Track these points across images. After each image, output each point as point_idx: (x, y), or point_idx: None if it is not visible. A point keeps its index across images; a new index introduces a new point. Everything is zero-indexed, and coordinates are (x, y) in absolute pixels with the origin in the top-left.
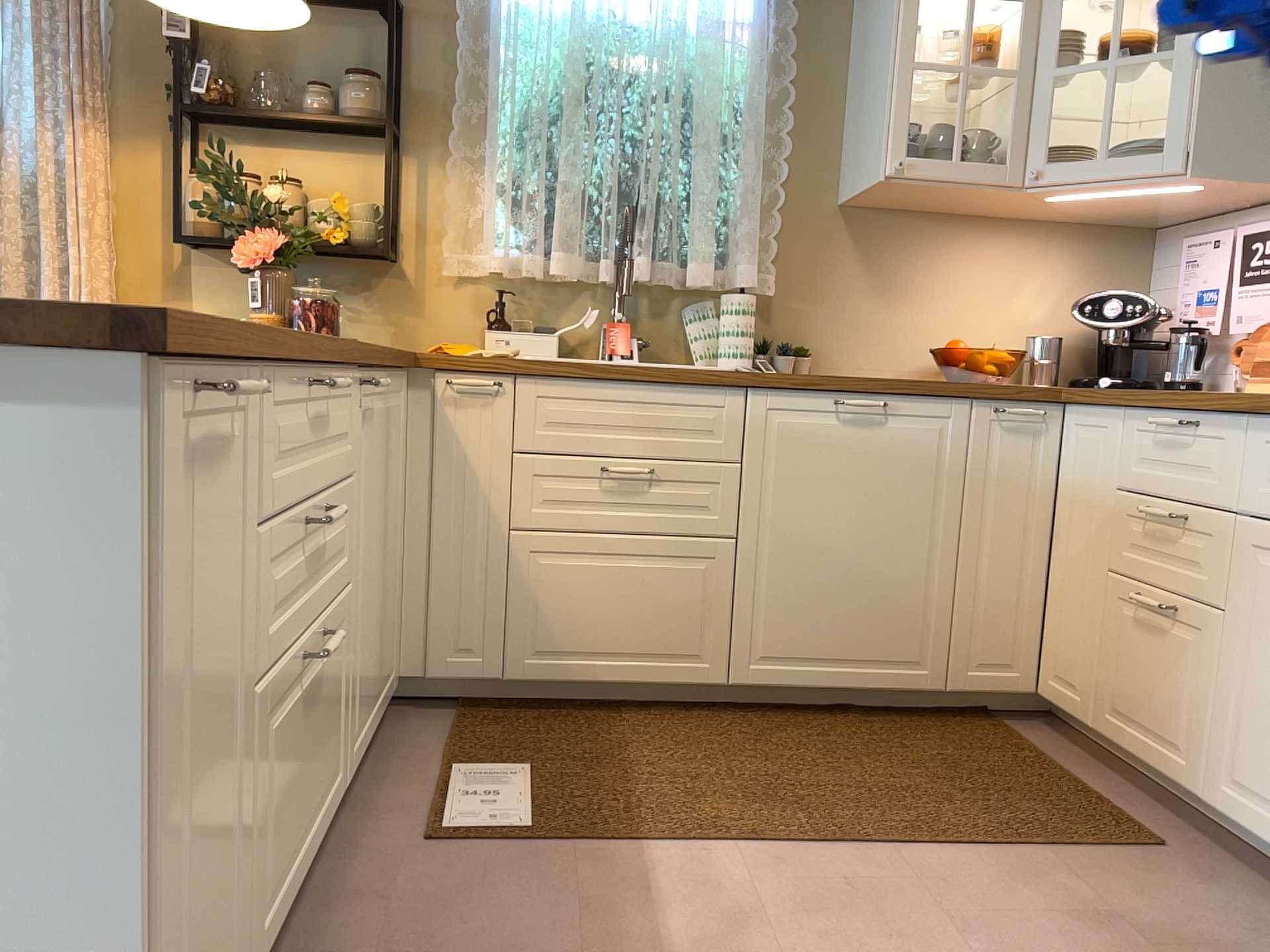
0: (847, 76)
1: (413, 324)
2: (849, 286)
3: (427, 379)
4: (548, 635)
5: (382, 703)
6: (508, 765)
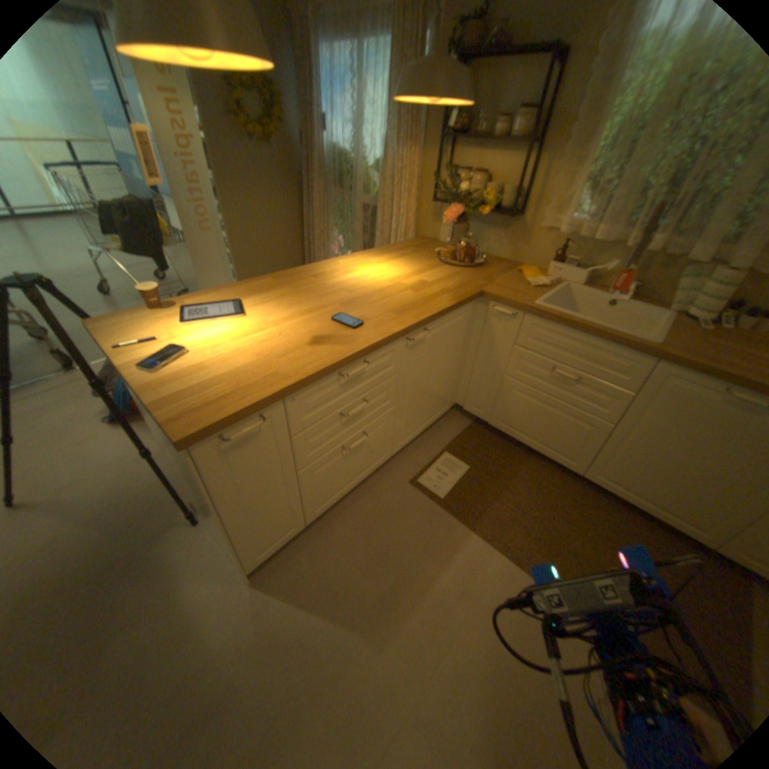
0: None
1: (521, 248)
2: None
3: (488, 302)
4: (509, 419)
5: (433, 420)
6: (464, 463)
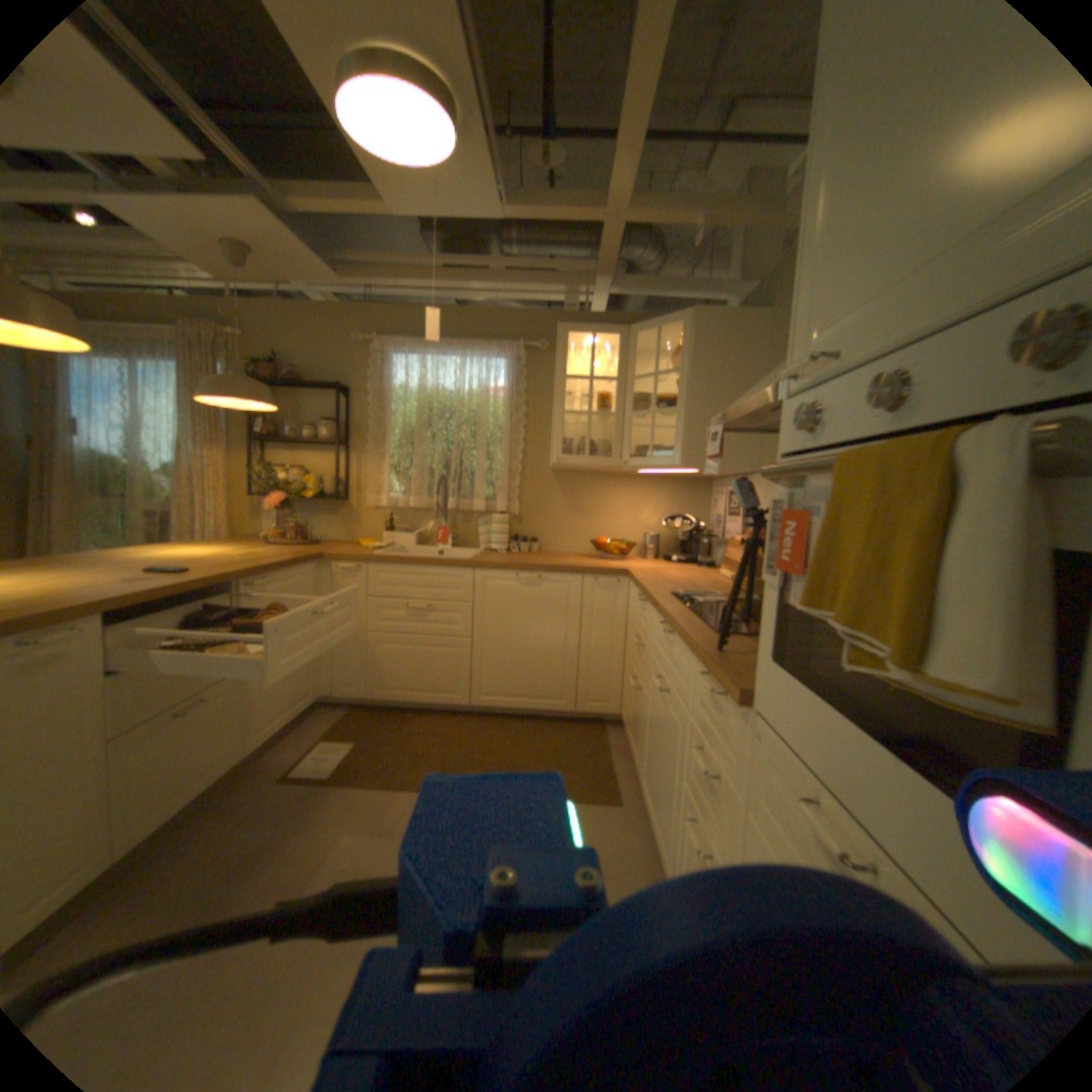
0: (553, 411)
1: (354, 528)
2: (556, 510)
3: (329, 564)
4: (384, 680)
5: (294, 713)
6: (345, 743)
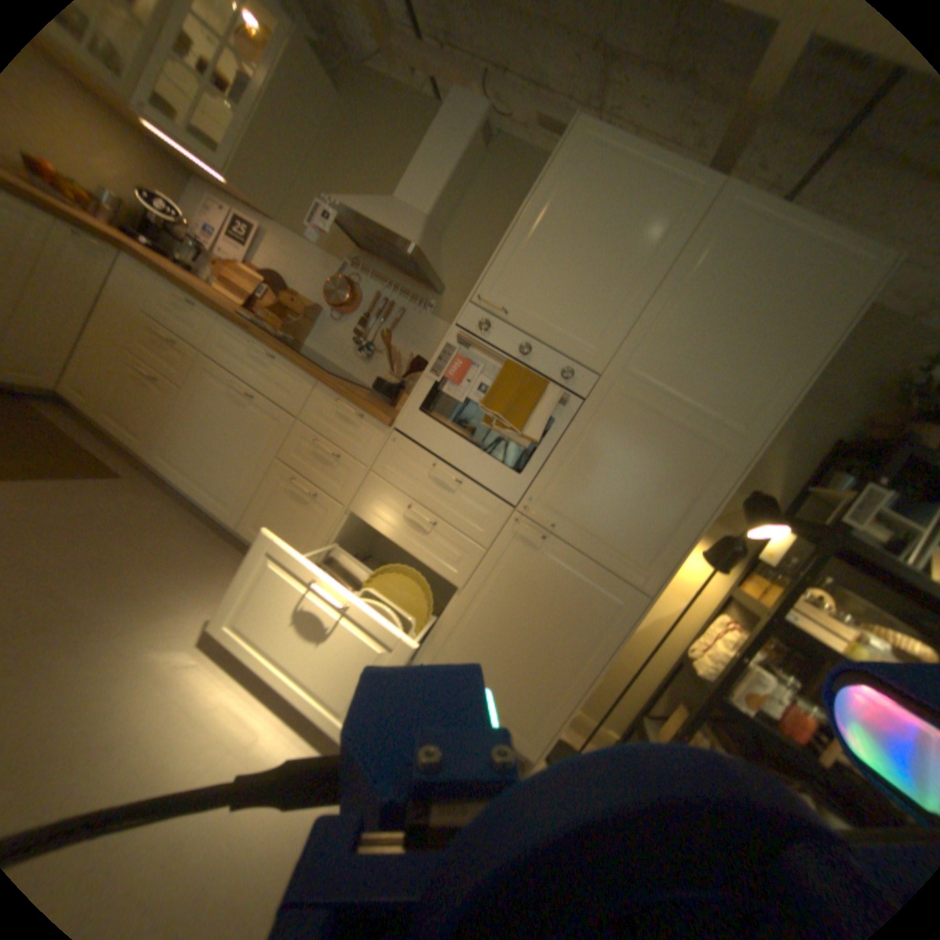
0: None
1: None
2: None
3: None
4: None
5: None
6: None
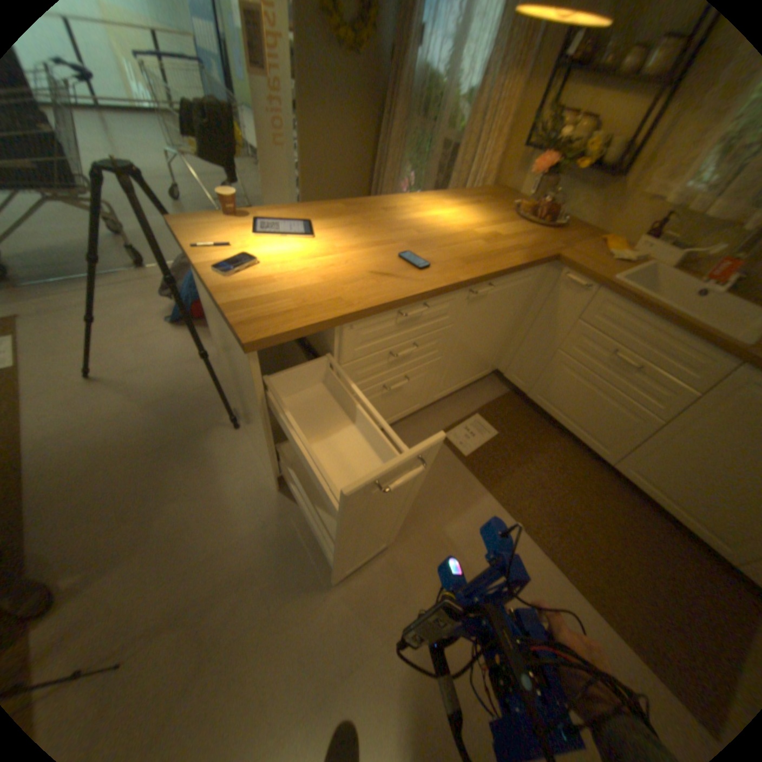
0: None
1: (612, 215)
2: None
3: (562, 268)
4: (551, 395)
5: (471, 381)
6: (494, 428)
